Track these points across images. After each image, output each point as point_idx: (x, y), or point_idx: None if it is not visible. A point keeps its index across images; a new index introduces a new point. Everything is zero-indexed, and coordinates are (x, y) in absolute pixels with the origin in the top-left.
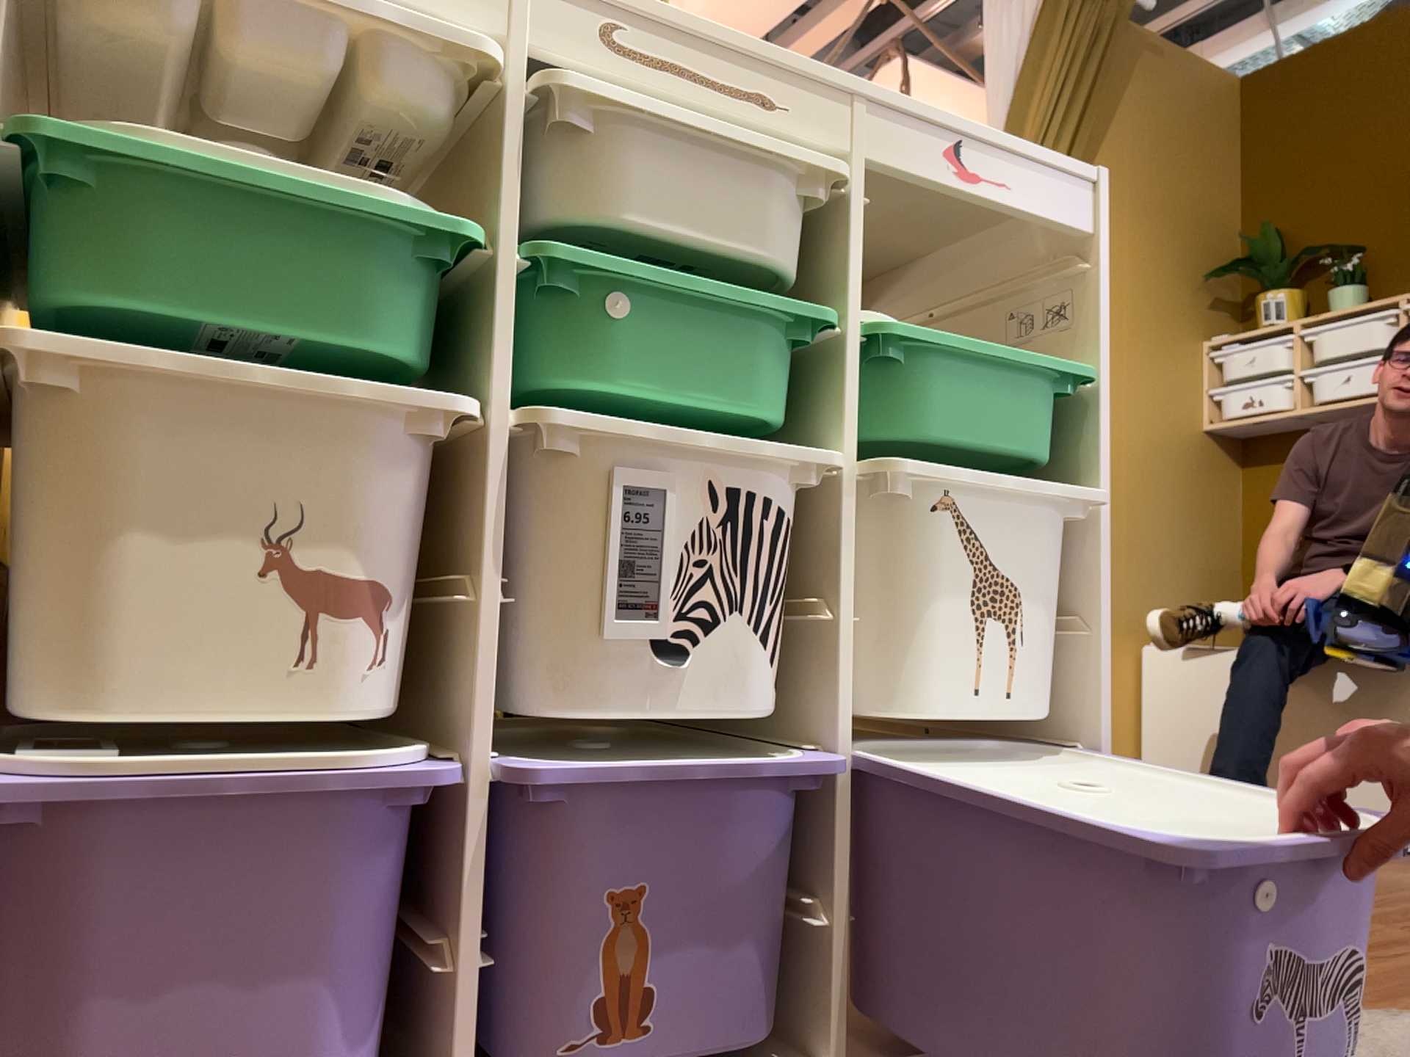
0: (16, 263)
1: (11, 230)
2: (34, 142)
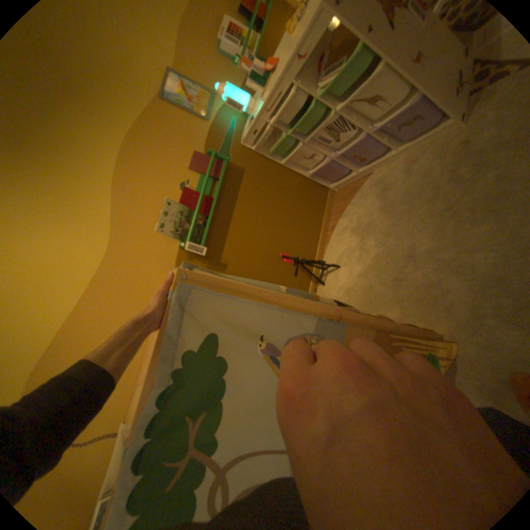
0: (277, 153)
1: (274, 157)
2: (268, 153)
